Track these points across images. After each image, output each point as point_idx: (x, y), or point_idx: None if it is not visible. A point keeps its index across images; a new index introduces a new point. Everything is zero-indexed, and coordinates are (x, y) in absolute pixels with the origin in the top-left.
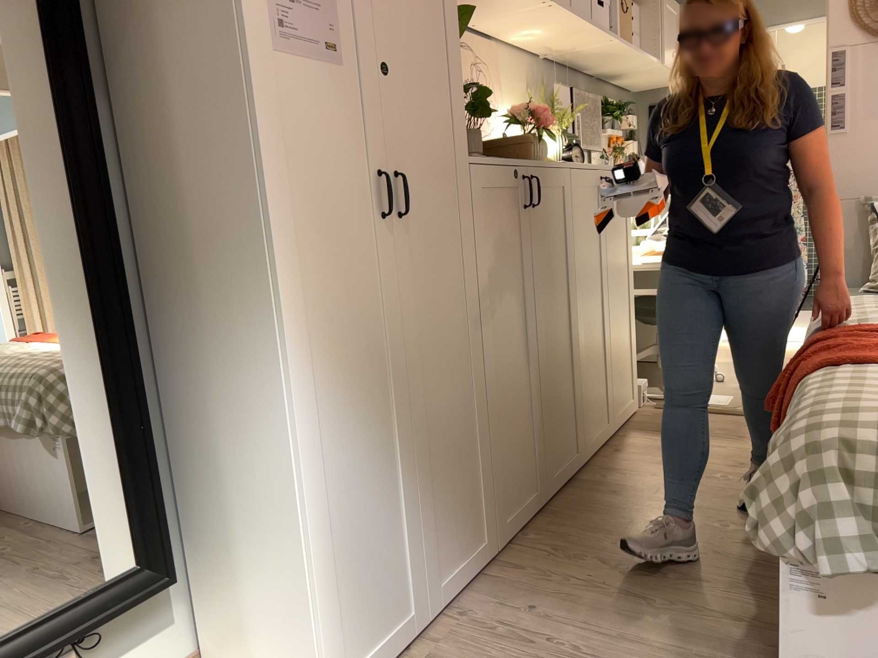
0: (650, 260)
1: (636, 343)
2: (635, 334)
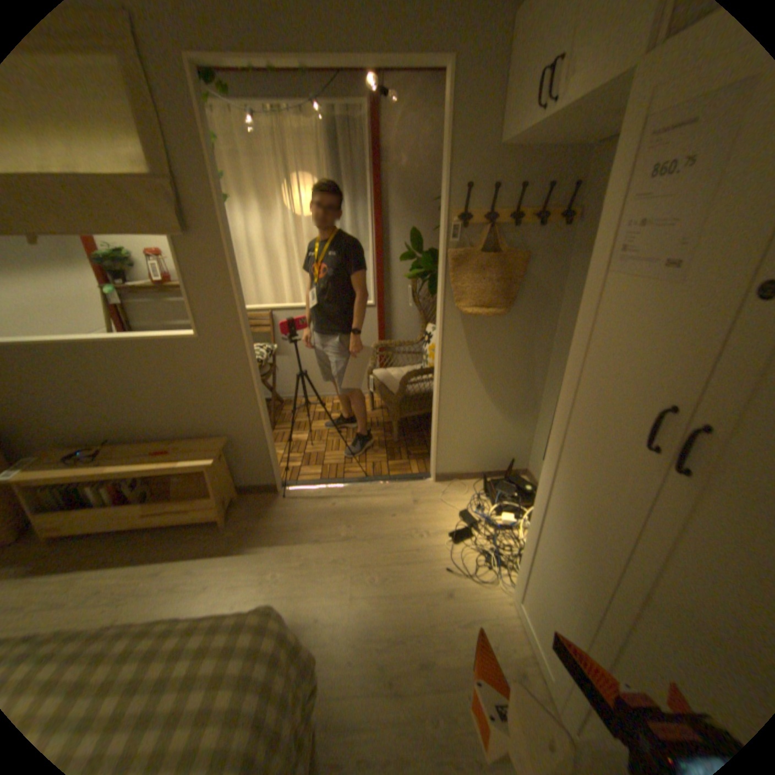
0: None
1: None
2: None
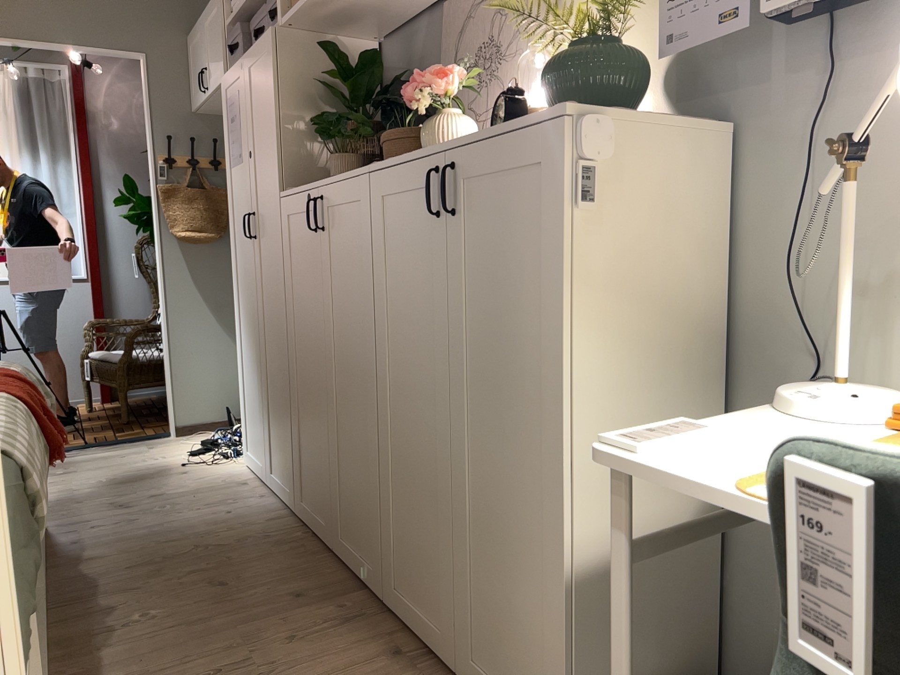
0: (725, 445)
1: (562, 615)
2: (562, 589)
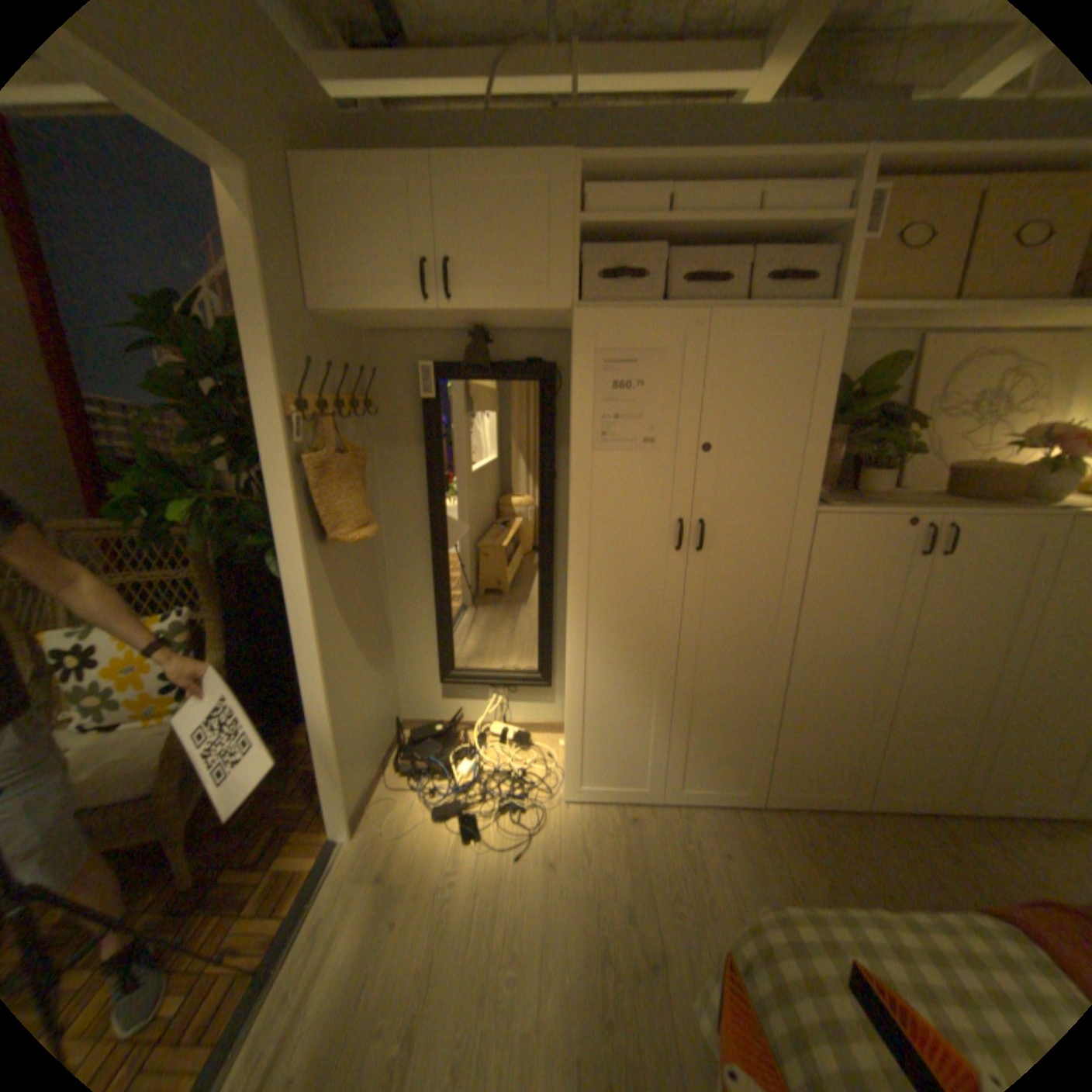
0: None
1: None
2: None
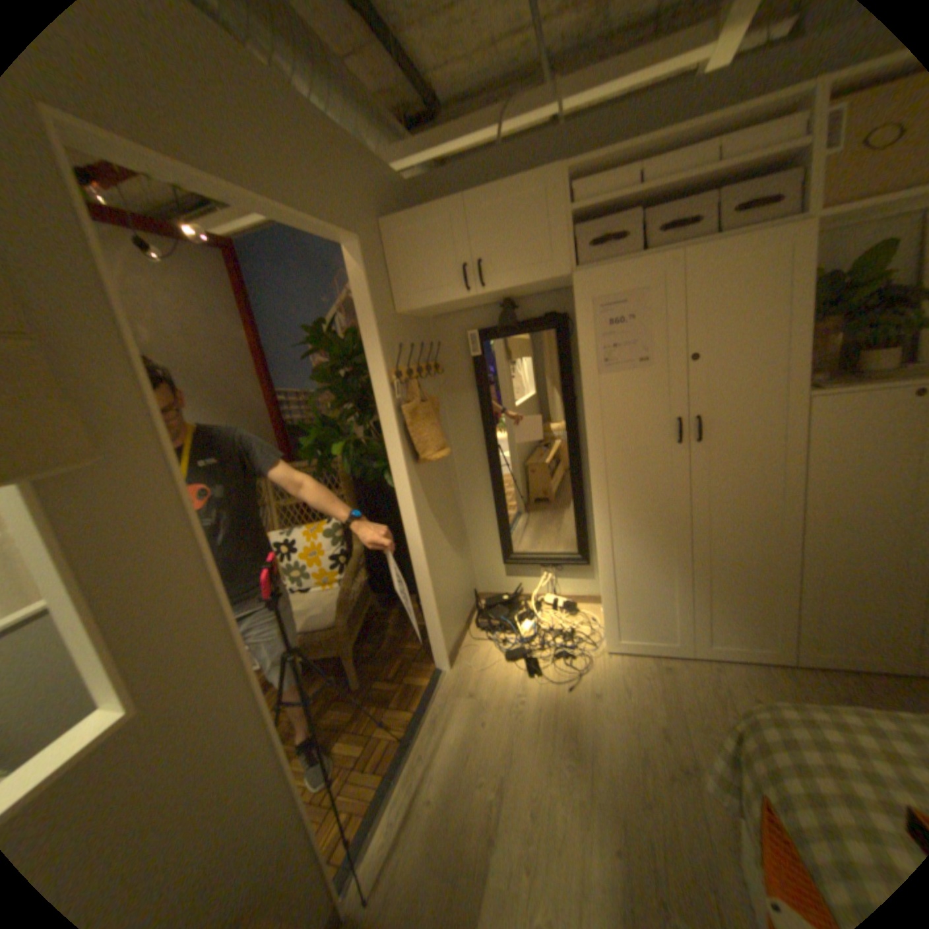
0: None
1: None
2: None
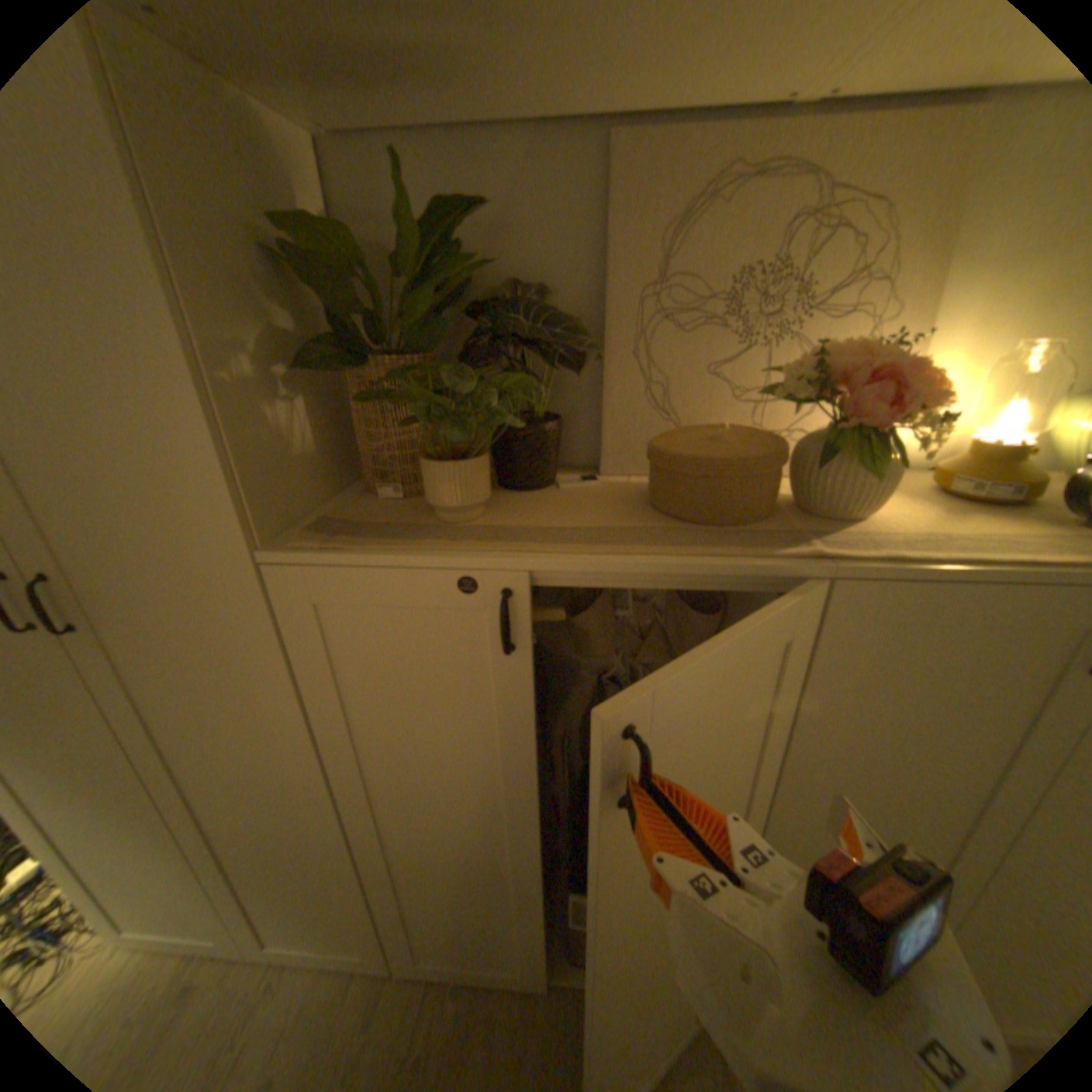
0: None
1: None
2: None
